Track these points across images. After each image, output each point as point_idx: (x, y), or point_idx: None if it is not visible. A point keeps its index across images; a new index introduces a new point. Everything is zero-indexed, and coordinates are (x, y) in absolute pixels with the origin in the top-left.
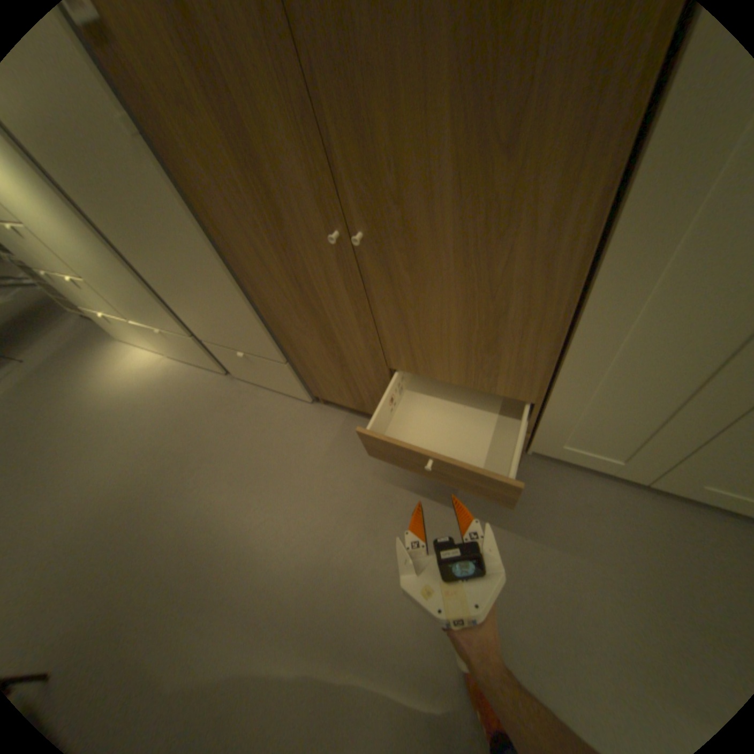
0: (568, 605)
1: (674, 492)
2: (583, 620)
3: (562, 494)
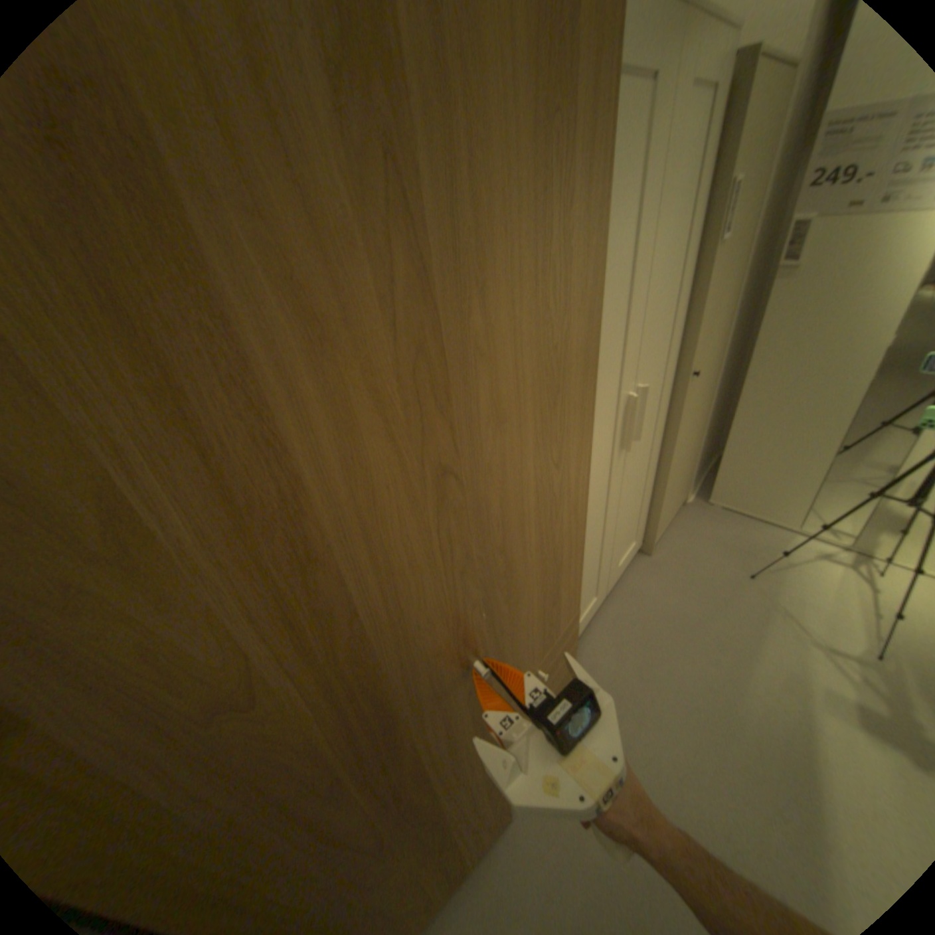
0: (698, 706)
1: (611, 587)
2: (708, 699)
3: (599, 661)
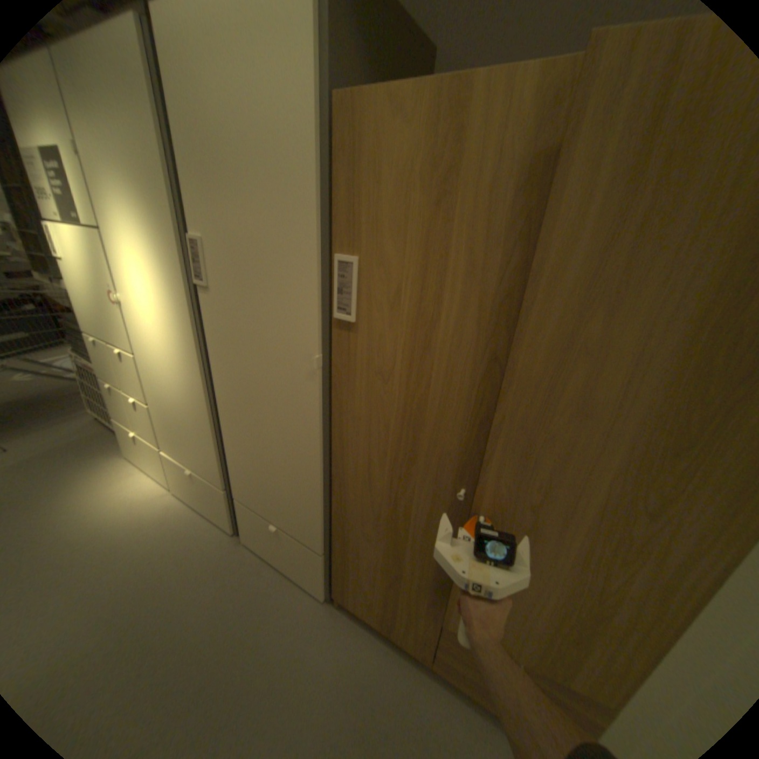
0: None
1: None
2: None
3: None
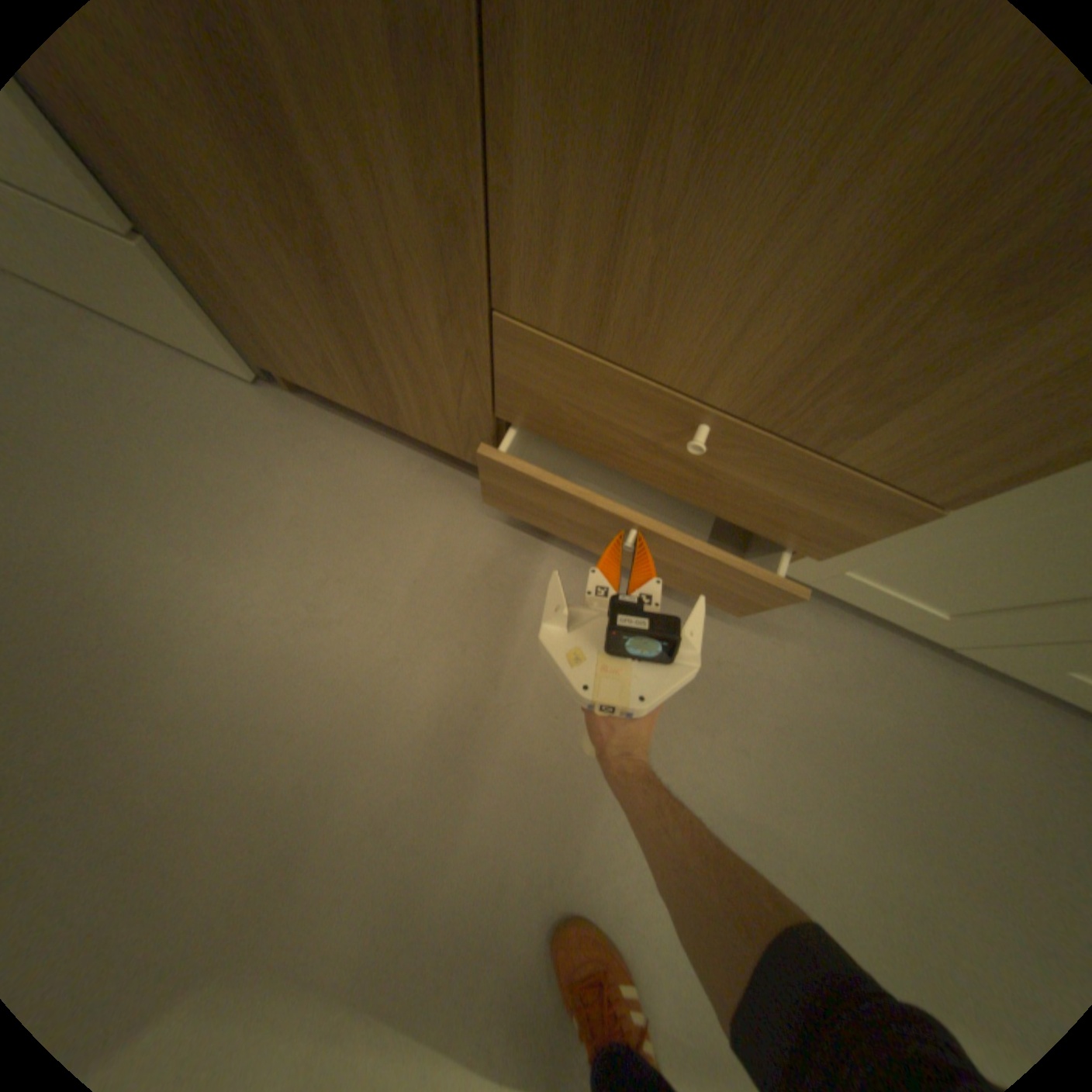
0: (776, 854)
1: (995, 665)
2: (798, 879)
3: (796, 647)
